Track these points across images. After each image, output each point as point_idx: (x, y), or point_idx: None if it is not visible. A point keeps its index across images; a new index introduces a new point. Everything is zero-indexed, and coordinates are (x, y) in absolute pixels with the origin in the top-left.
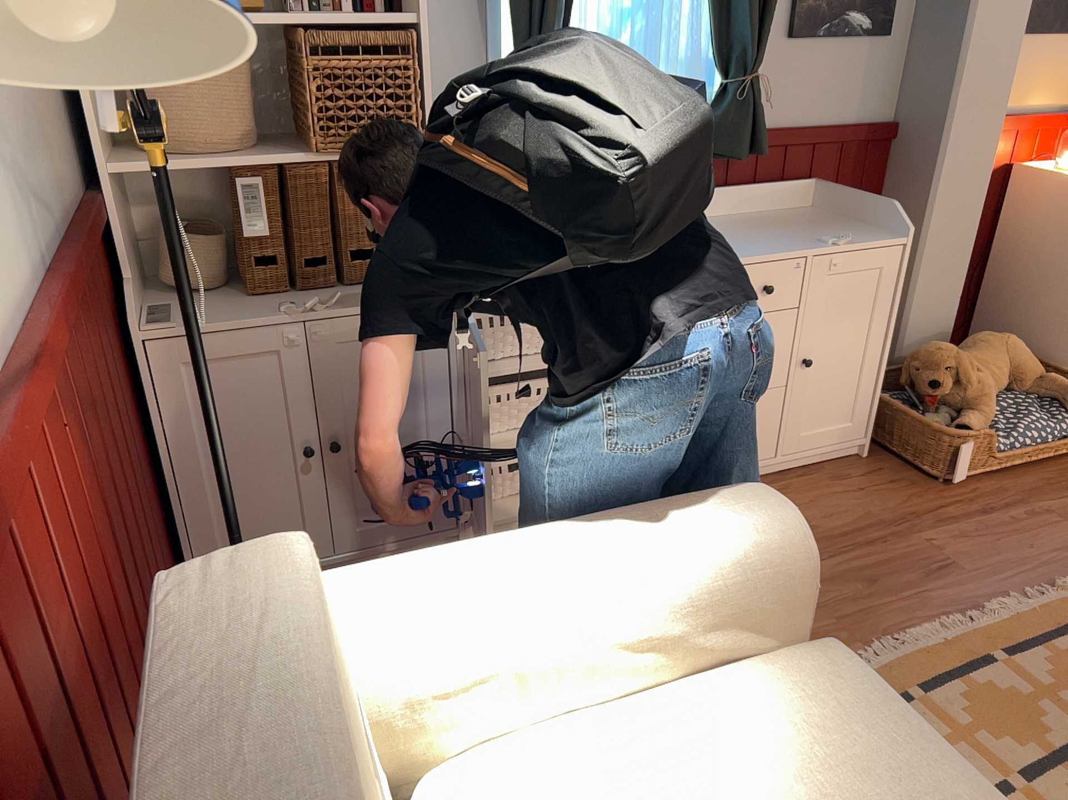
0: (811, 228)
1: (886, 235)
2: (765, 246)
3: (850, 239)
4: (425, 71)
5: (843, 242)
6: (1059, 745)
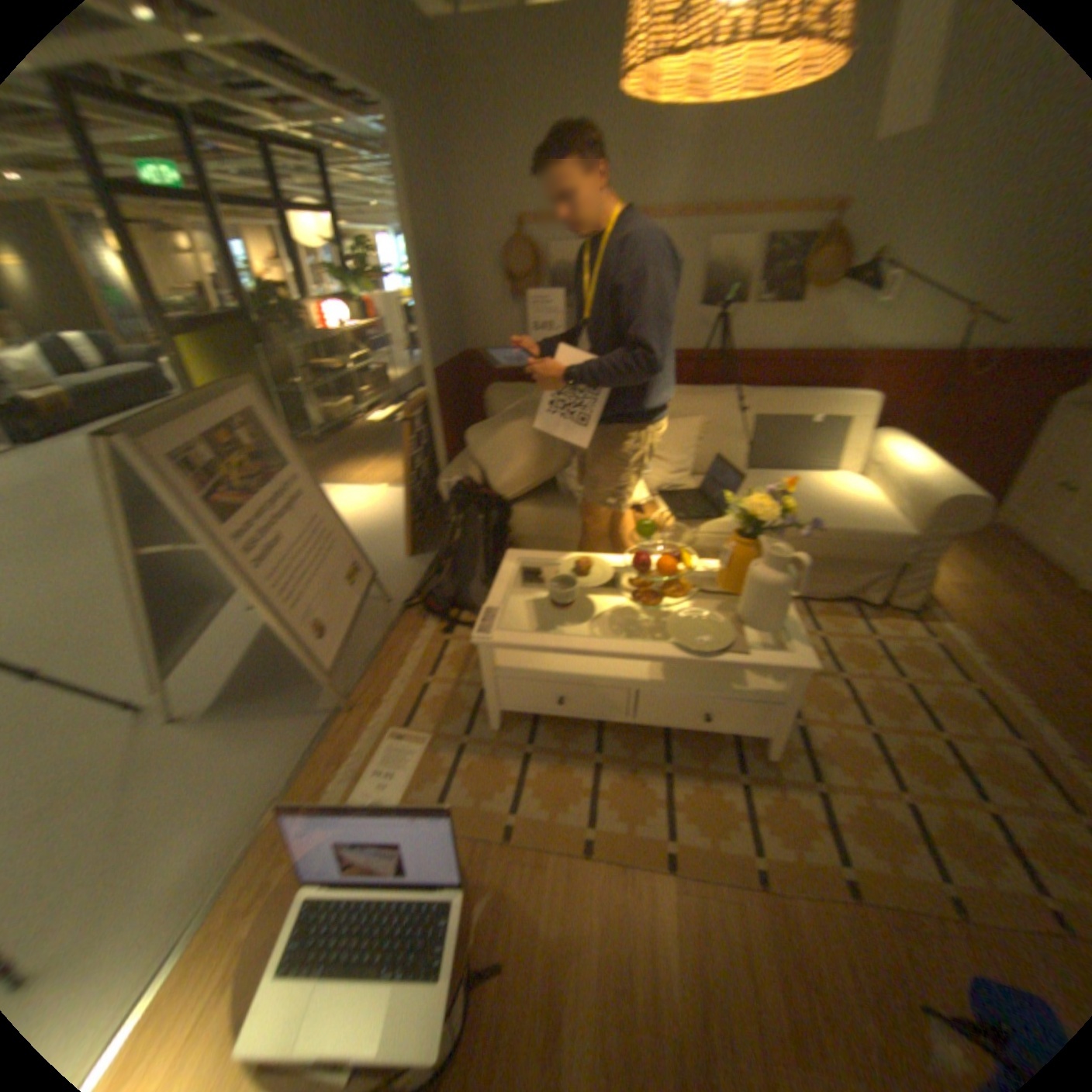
0: None
1: None
2: None
3: None
4: None
5: None
6: (940, 717)
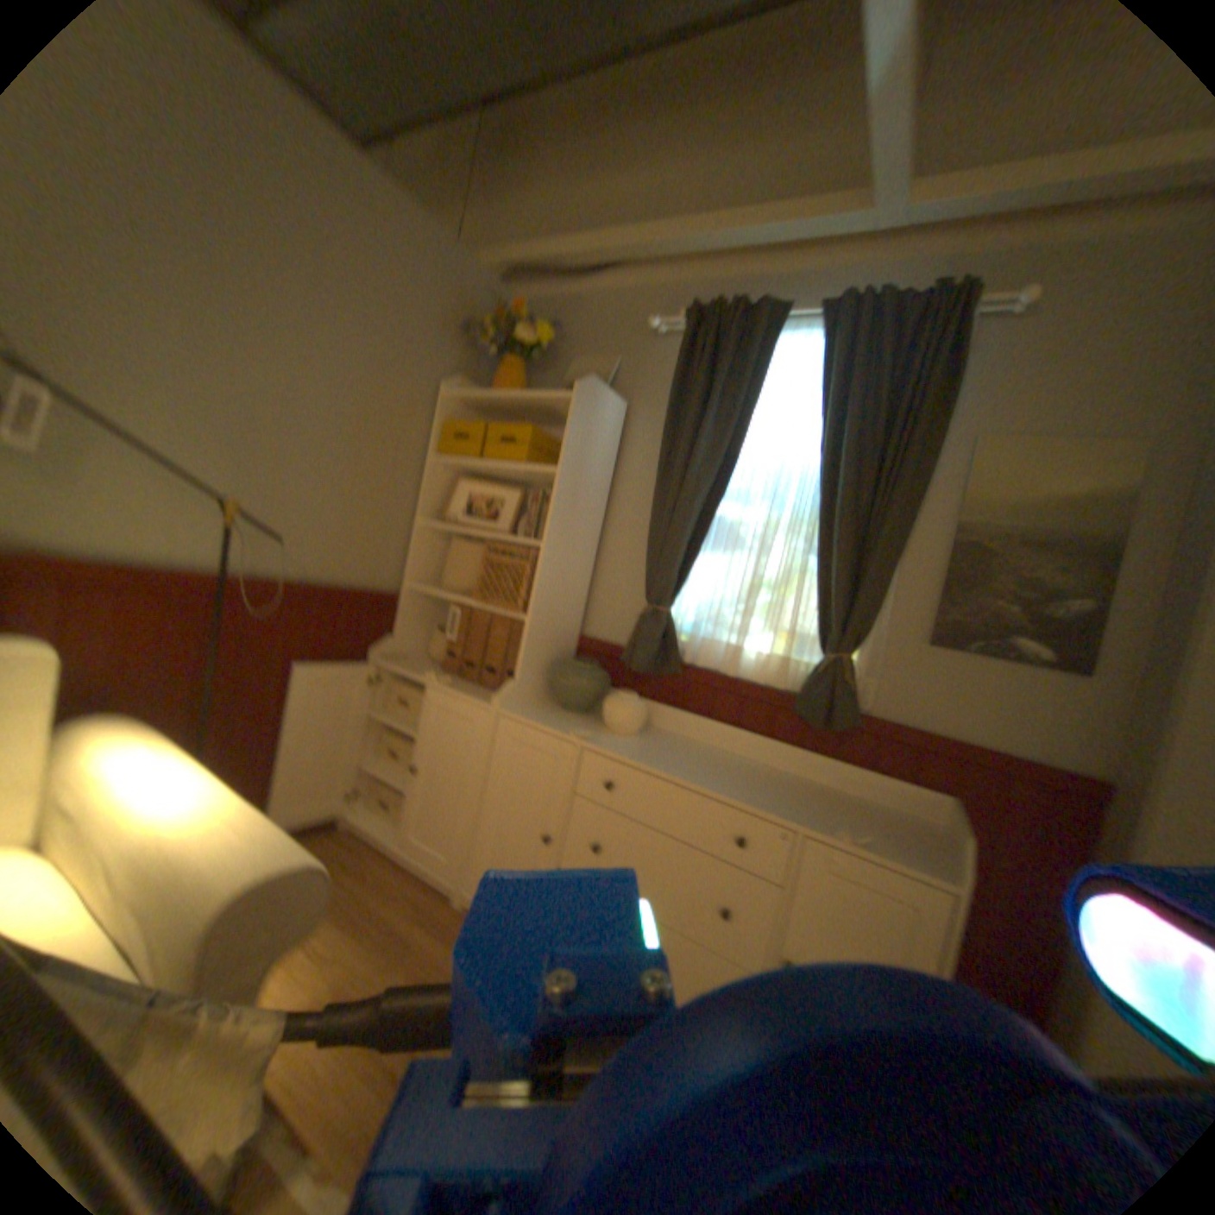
0: (873, 828)
1: (944, 874)
2: (774, 805)
3: (866, 843)
4: (540, 574)
5: (853, 841)
6: None
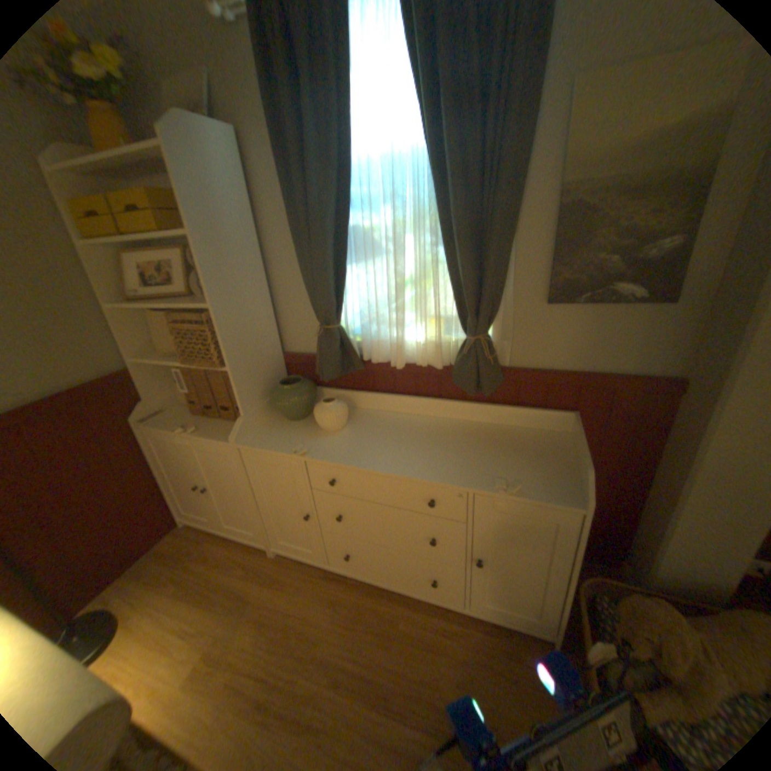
0: (520, 461)
1: (572, 496)
2: (448, 468)
3: (516, 490)
4: (219, 330)
5: (507, 491)
6: None
